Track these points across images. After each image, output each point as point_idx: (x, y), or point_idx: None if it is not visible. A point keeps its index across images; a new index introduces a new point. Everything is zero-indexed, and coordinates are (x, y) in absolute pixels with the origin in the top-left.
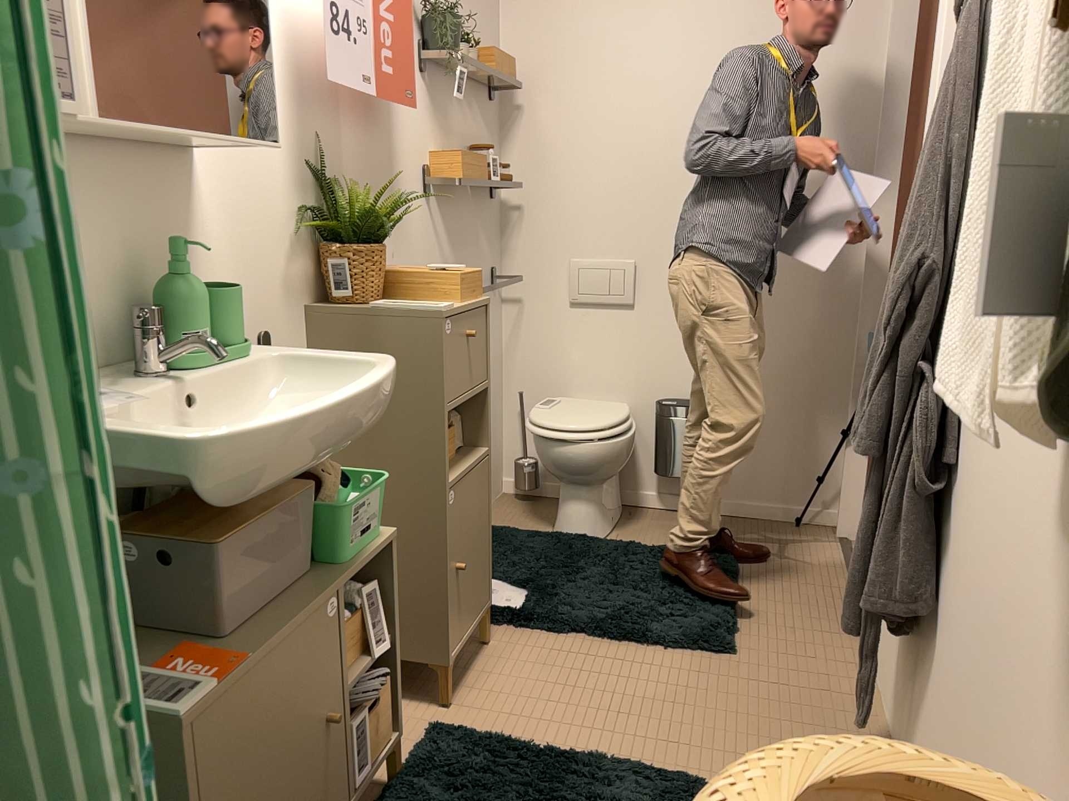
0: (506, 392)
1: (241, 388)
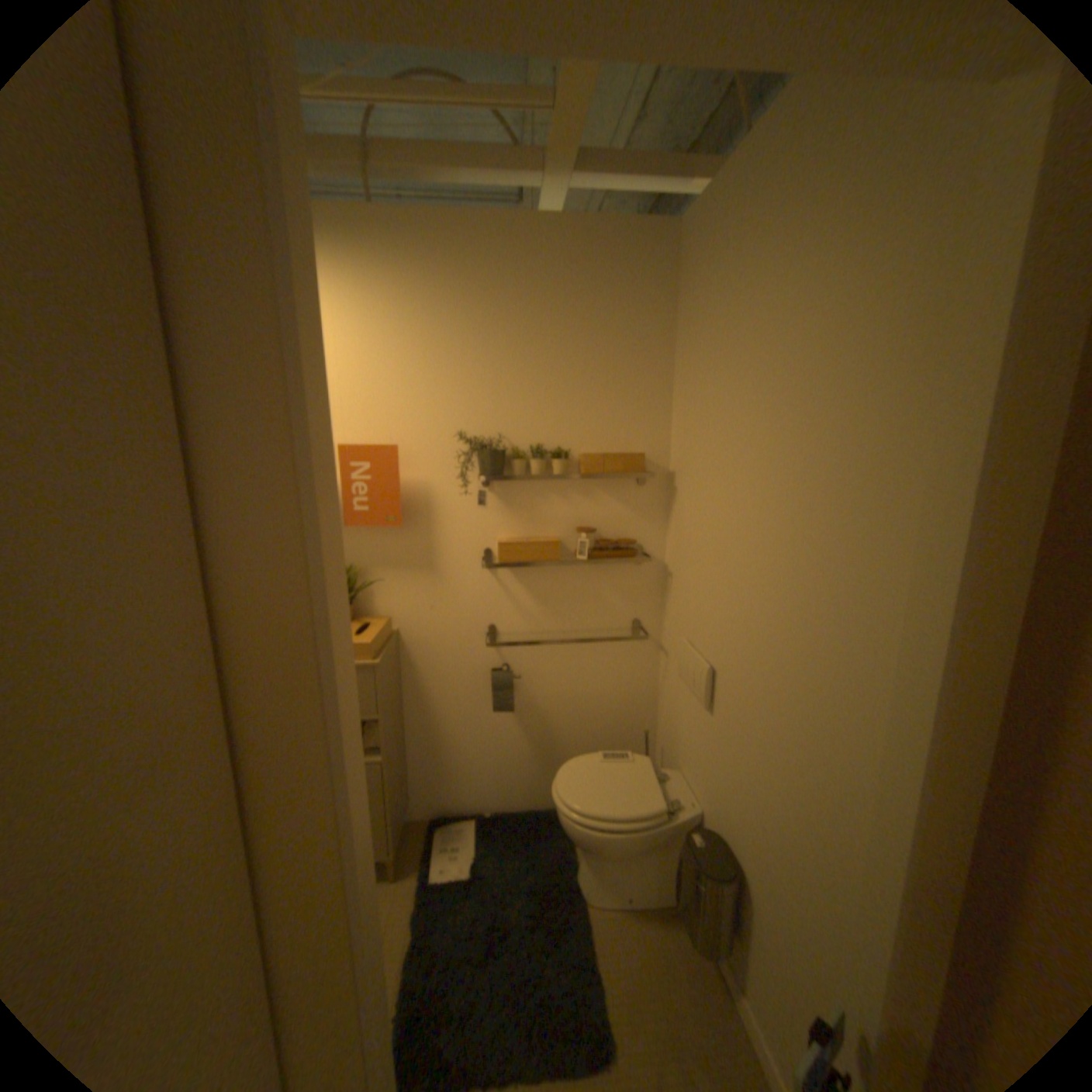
0: (657, 721)
1: None
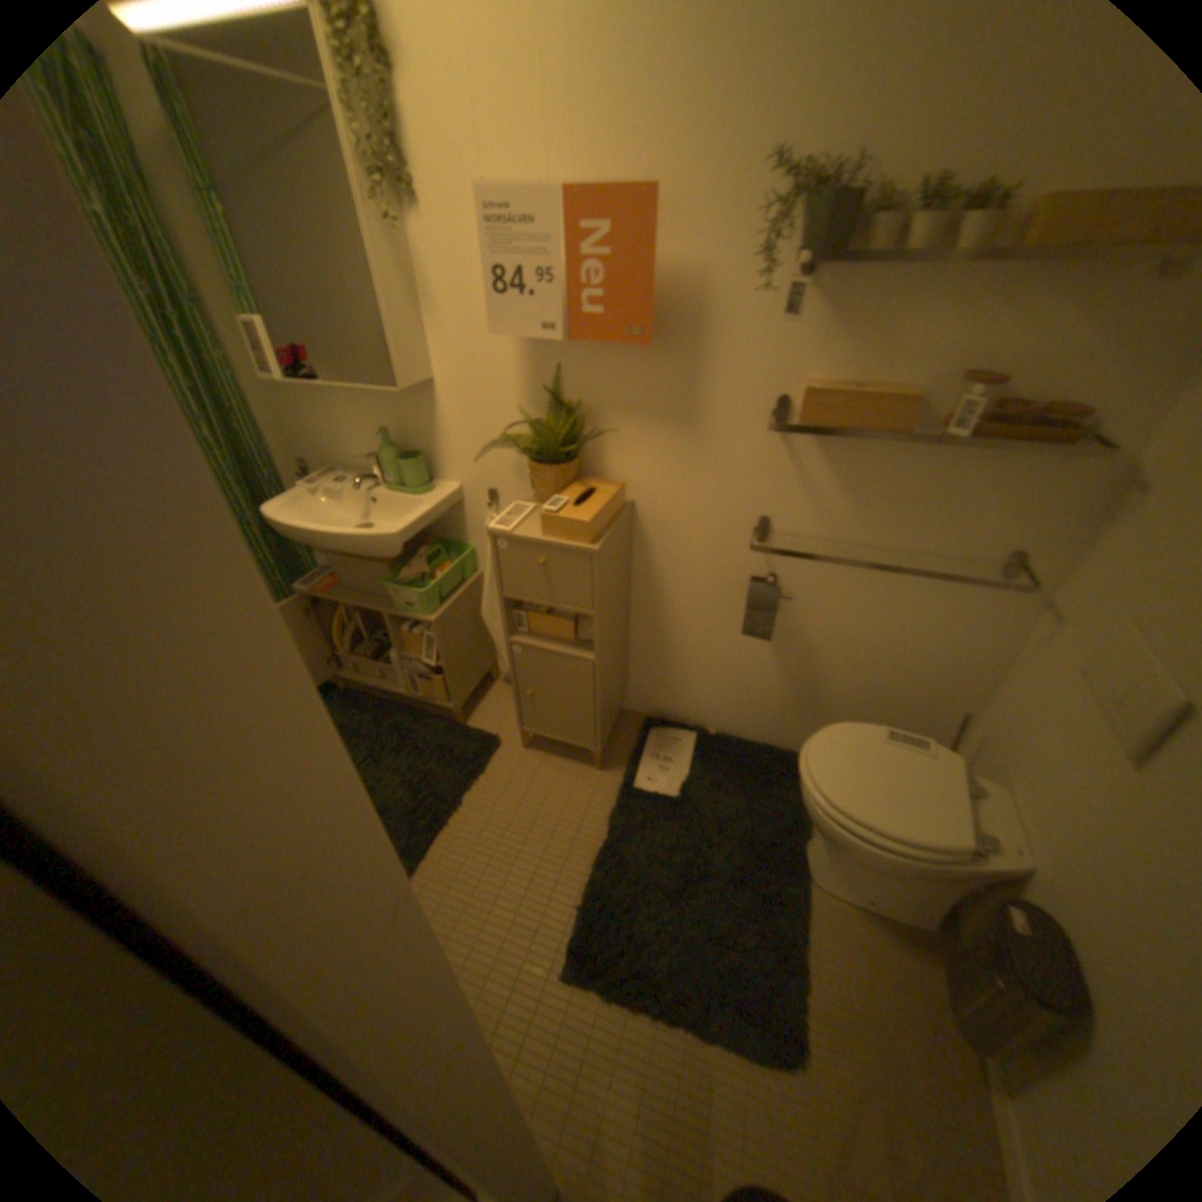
0: (993, 700)
1: (393, 506)
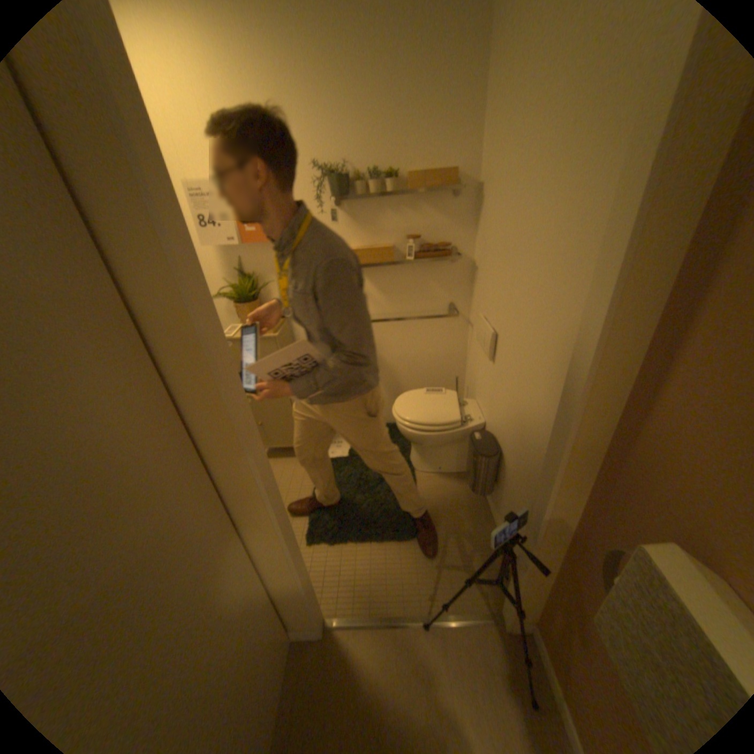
0: (466, 370)
1: None
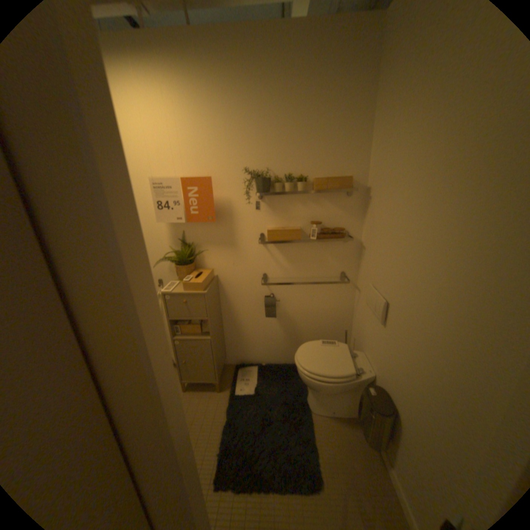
0: (352, 324)
1: None
